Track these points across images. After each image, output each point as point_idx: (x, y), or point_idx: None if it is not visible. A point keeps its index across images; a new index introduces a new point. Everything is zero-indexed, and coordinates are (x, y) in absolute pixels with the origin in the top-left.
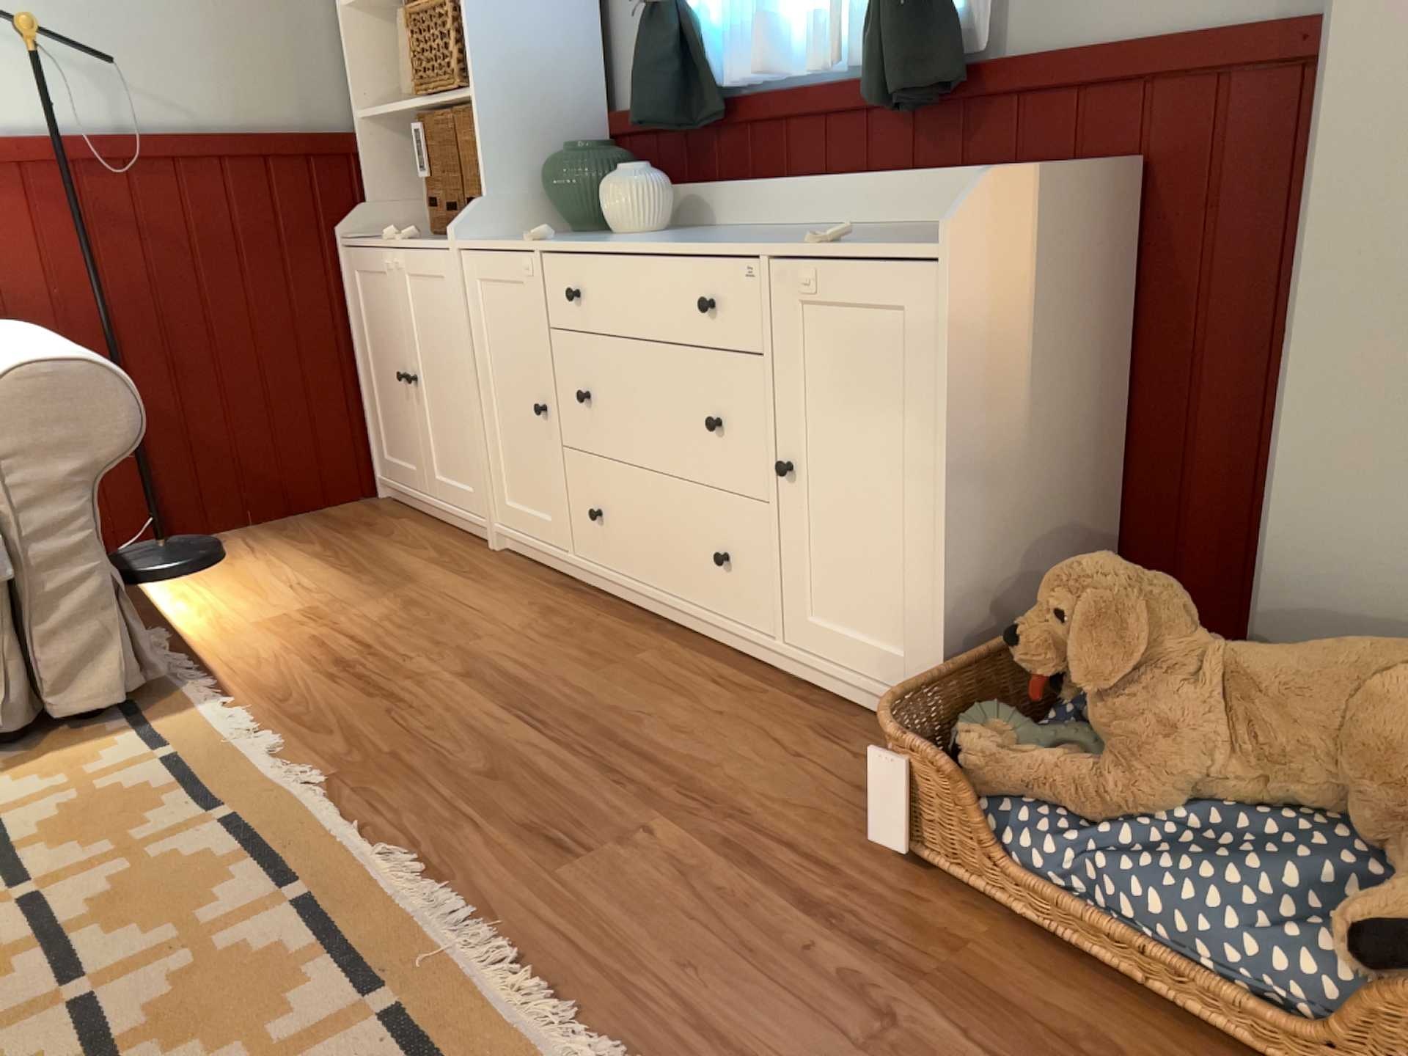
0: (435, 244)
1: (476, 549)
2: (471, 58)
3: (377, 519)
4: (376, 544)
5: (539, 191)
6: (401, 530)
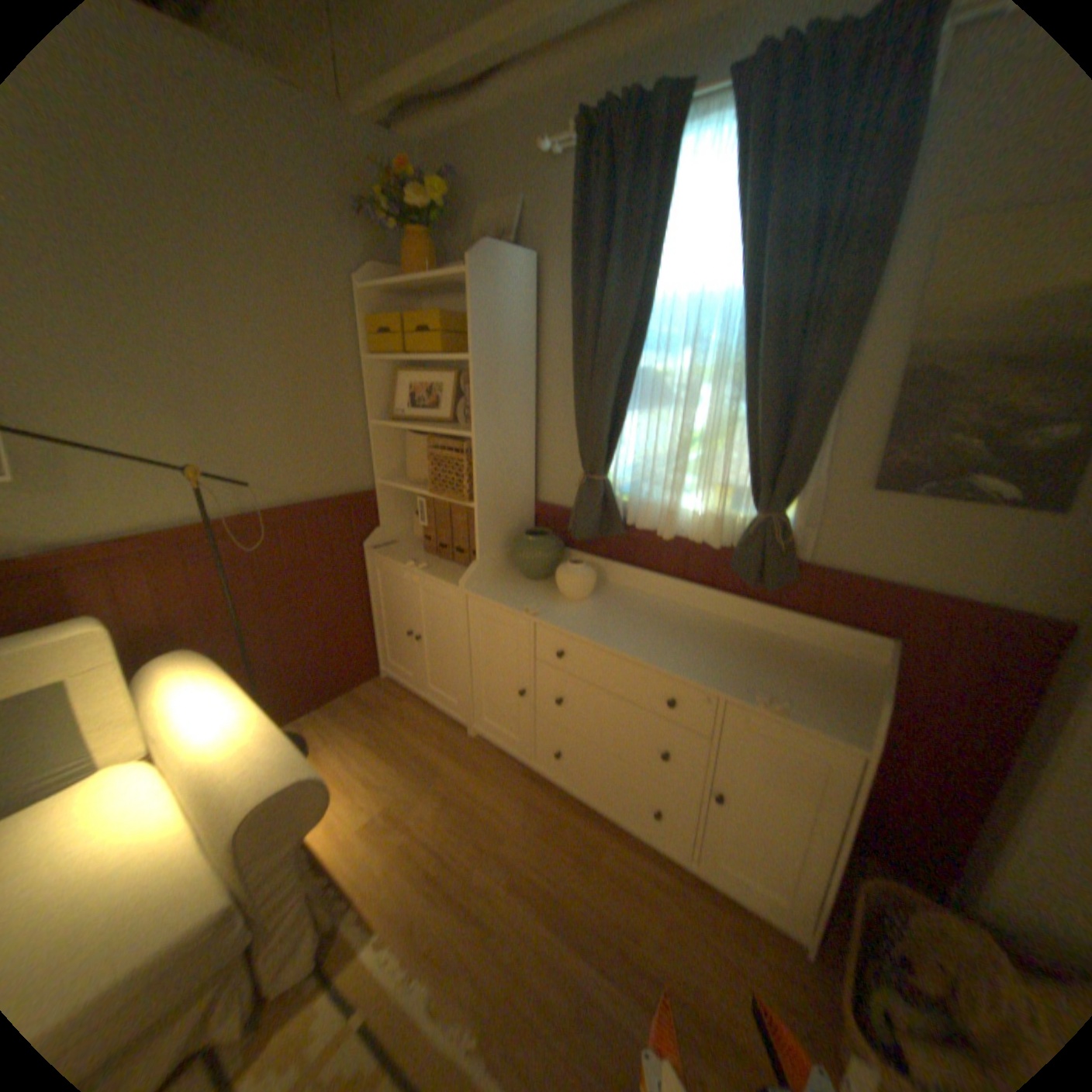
0: (444, 578)
1: (460, 734)
2: (478, 488)
3: (388, 702)
4: (398, 730)
5: (504, 549)
6: (408, 714)
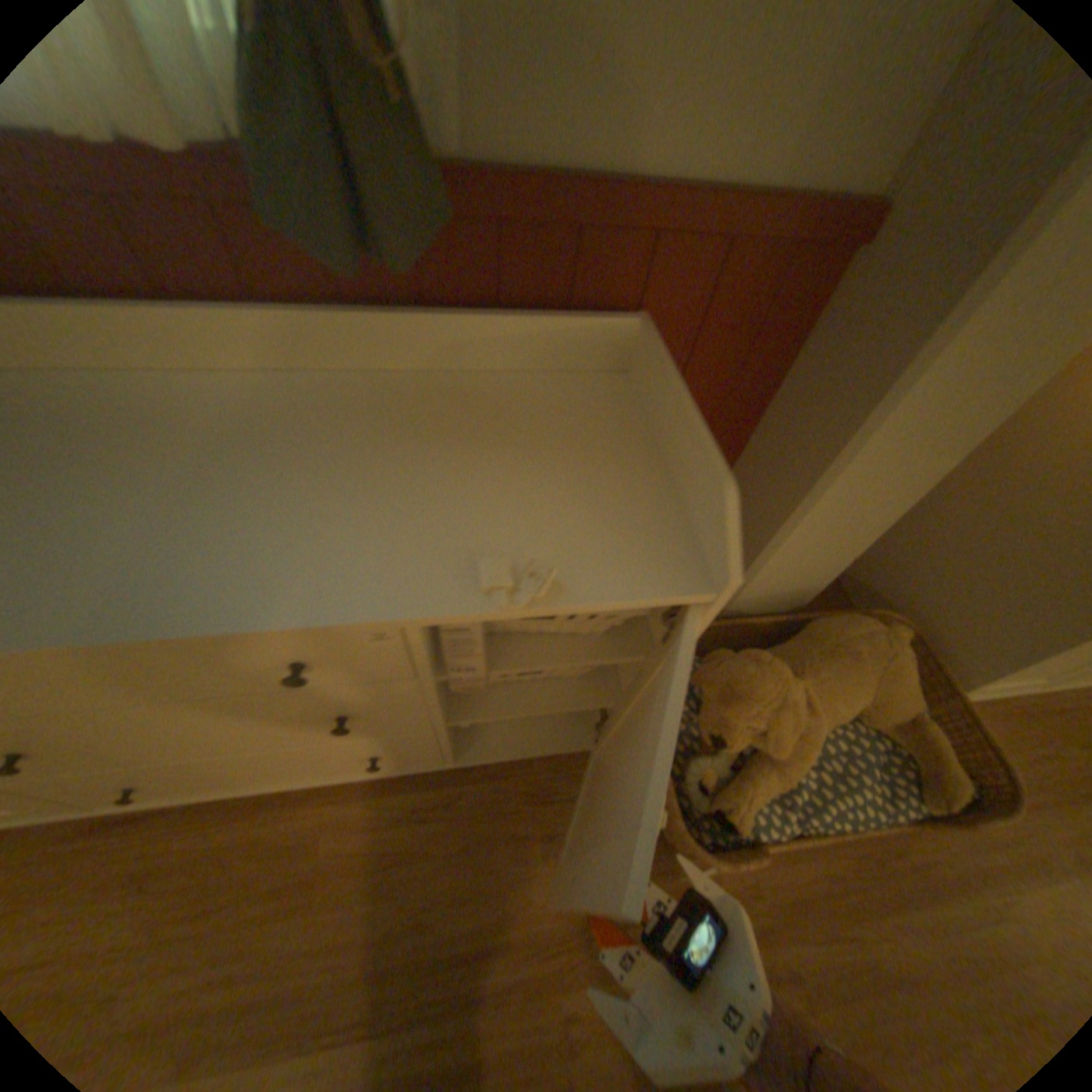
0: None
1: None
2: None
3: None
4: None
5: None
6: None
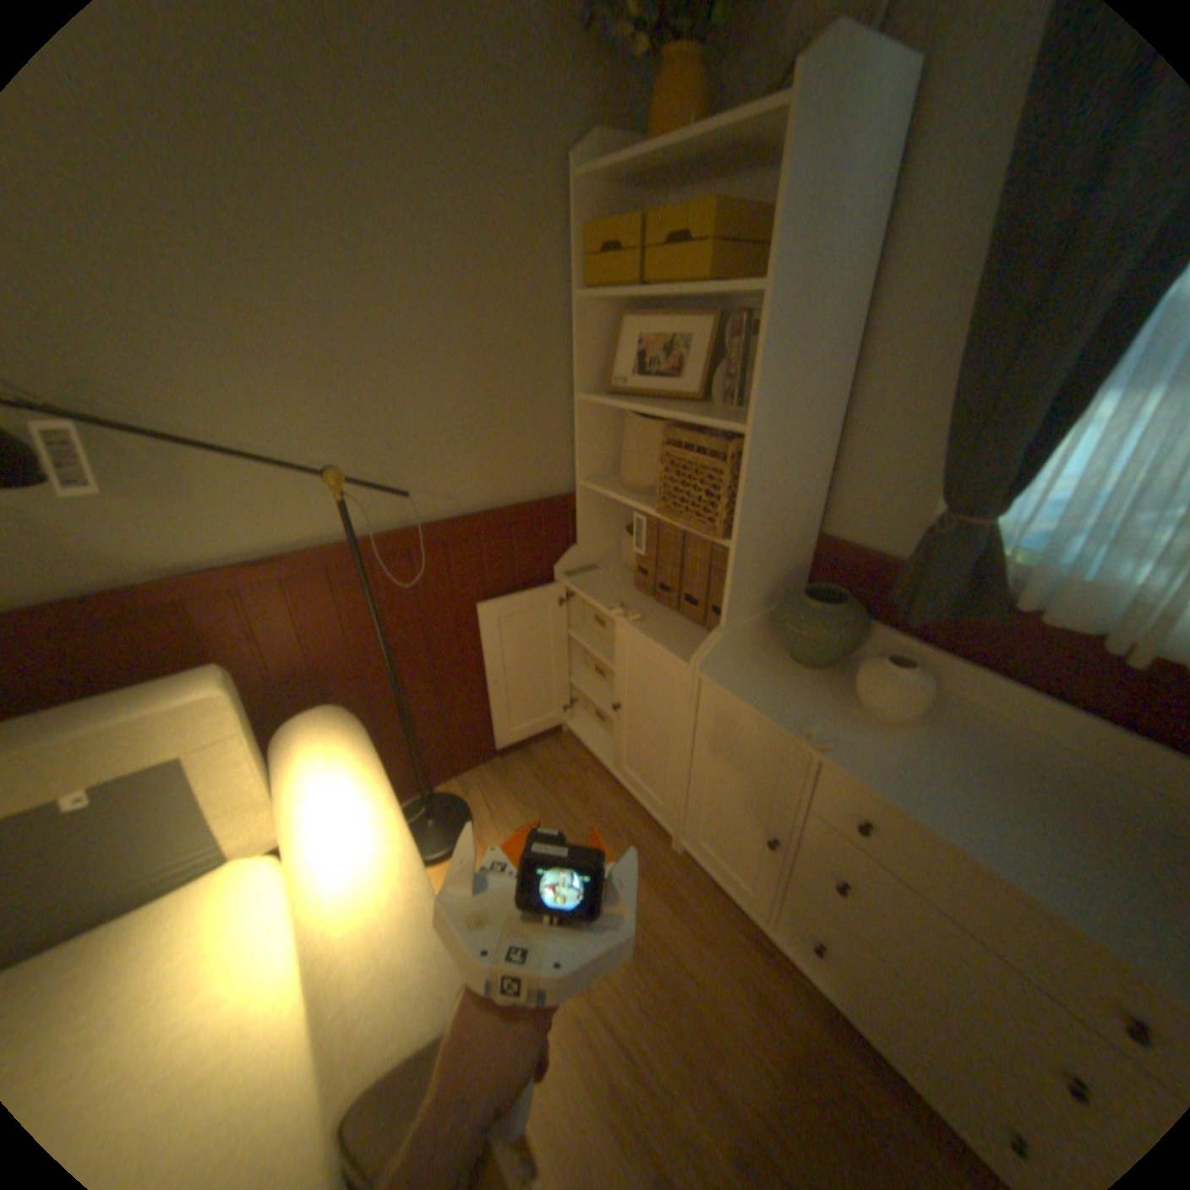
0: (665, 640)
1: (661, 842)
2: (743, 516)
3: (570, 768)
4: (581, 816)
5: (763, 607)
6: (594, 792)
